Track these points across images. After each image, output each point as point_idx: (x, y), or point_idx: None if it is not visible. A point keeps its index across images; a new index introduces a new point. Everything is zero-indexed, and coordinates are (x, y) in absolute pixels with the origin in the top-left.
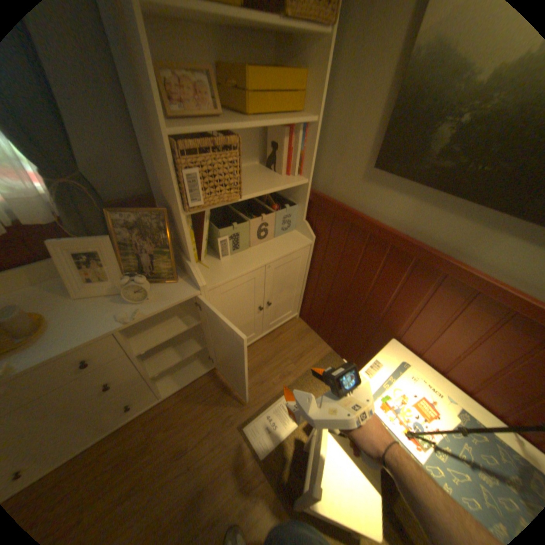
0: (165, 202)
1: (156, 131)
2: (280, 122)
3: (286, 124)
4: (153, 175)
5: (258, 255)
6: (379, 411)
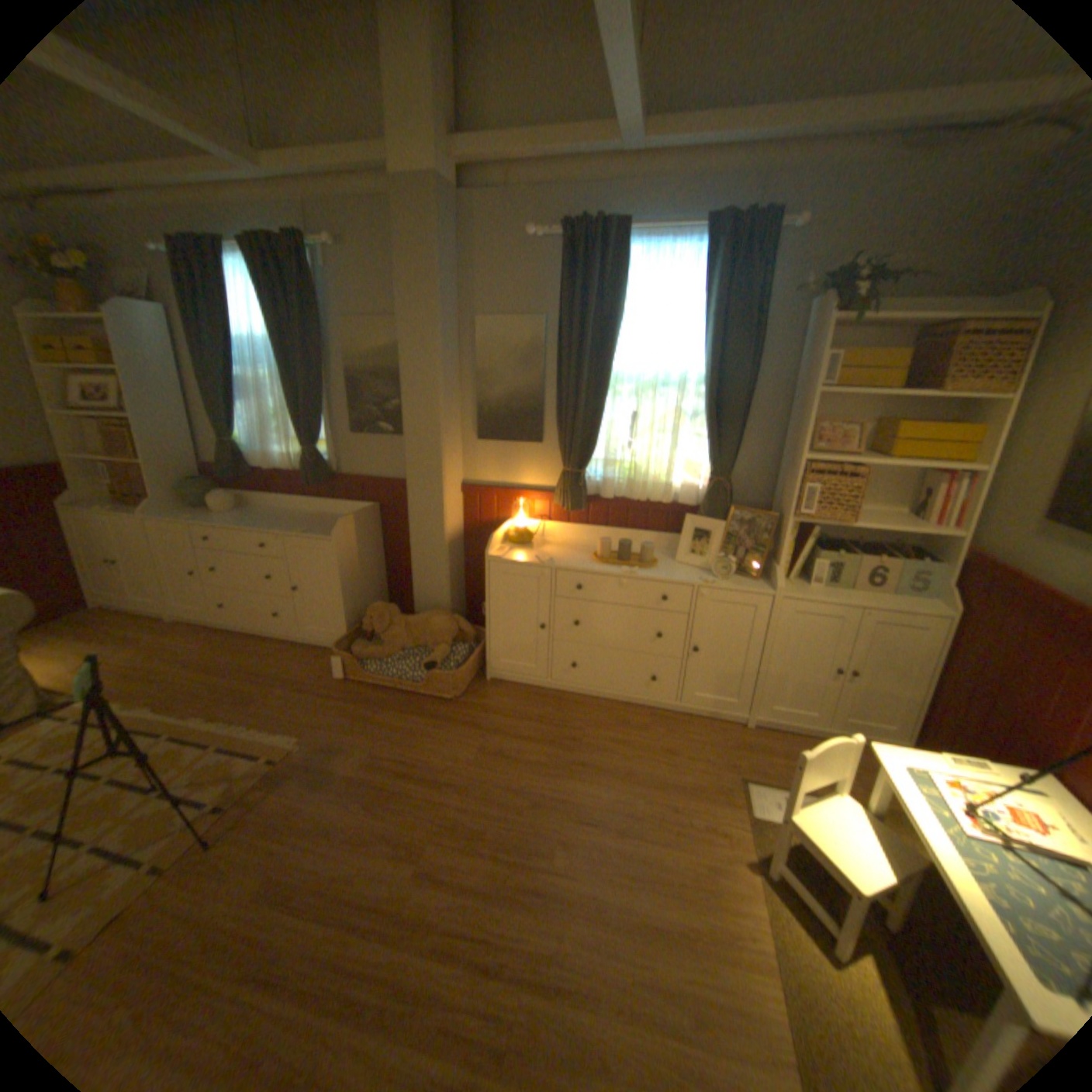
0: (780, 513)
1: (797, 457)
2: (943, 470)
3: (949, 472)
4: (779, 492)
5: (861, 598)
6: (941, 782)
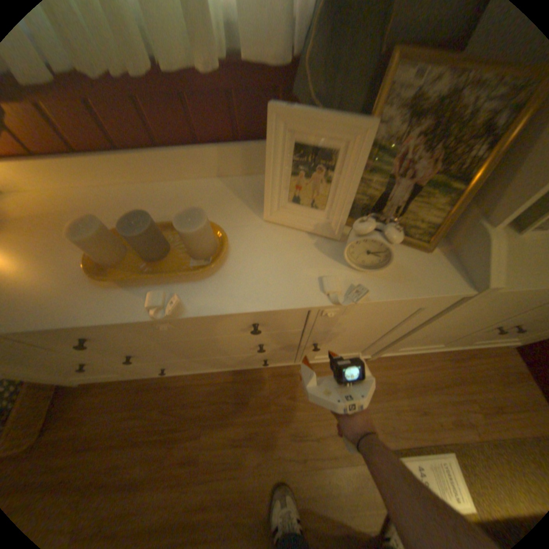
0: None
1: None
2: None
3: None
4: None
5: None
6: None
